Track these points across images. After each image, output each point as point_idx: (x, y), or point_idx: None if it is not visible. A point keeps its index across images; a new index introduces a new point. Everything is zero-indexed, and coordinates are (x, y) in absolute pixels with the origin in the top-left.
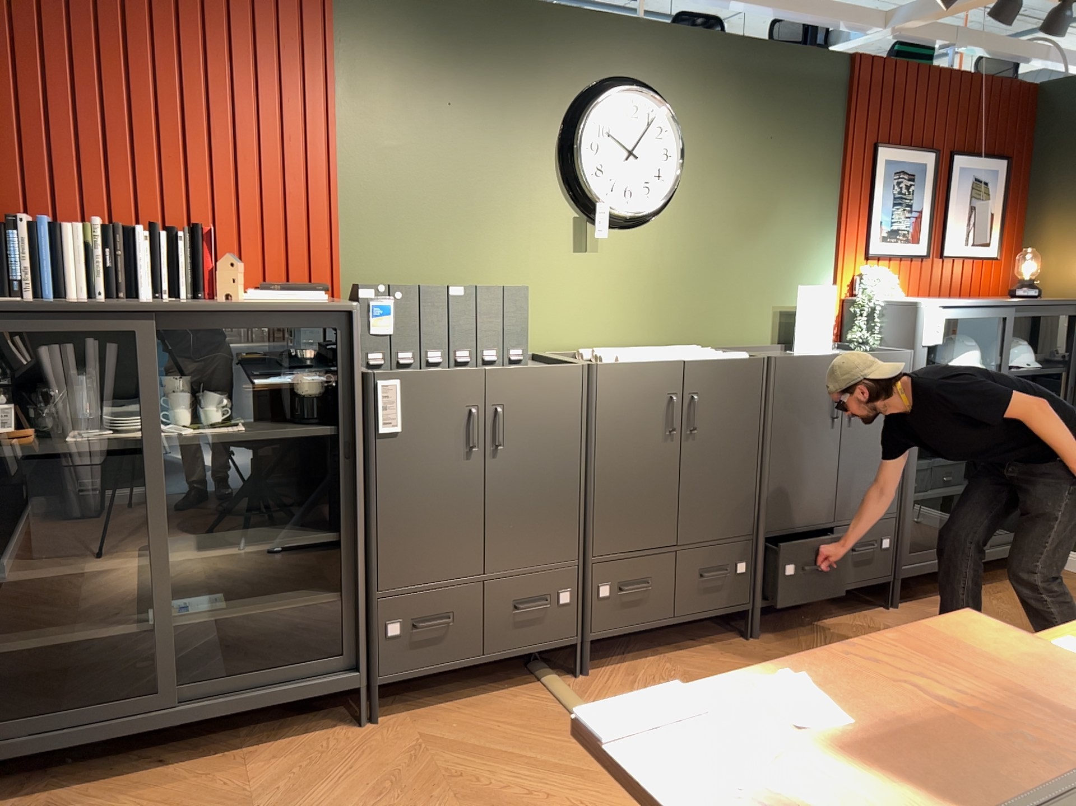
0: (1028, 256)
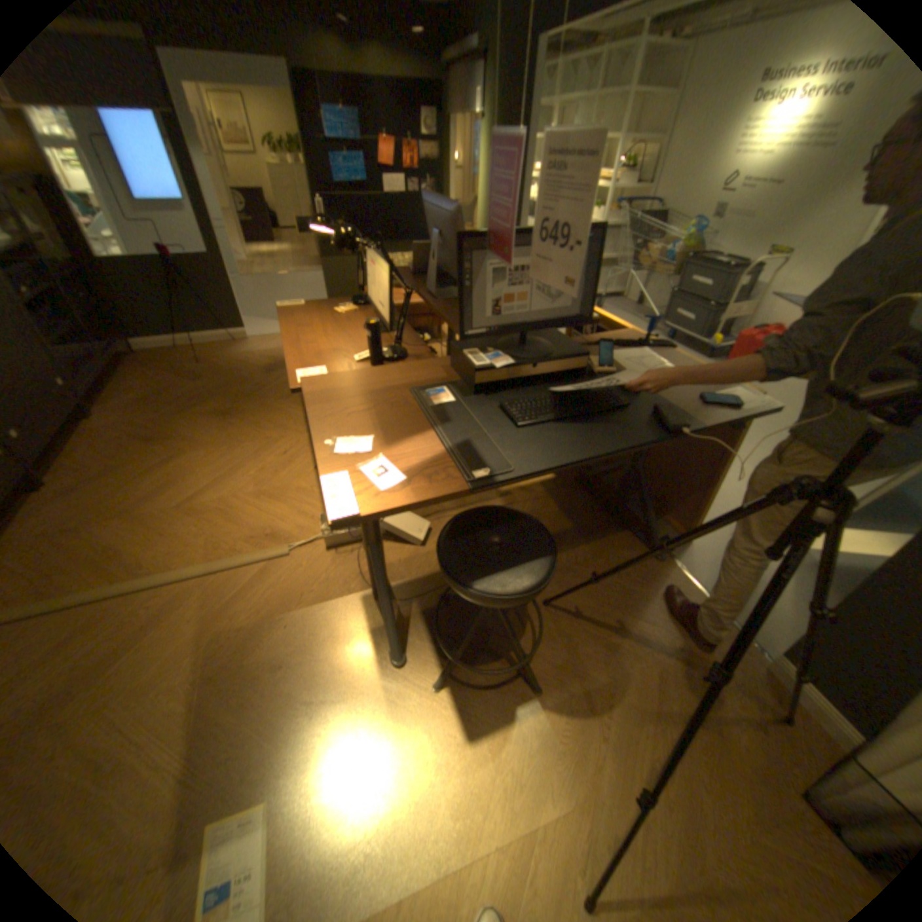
0: None
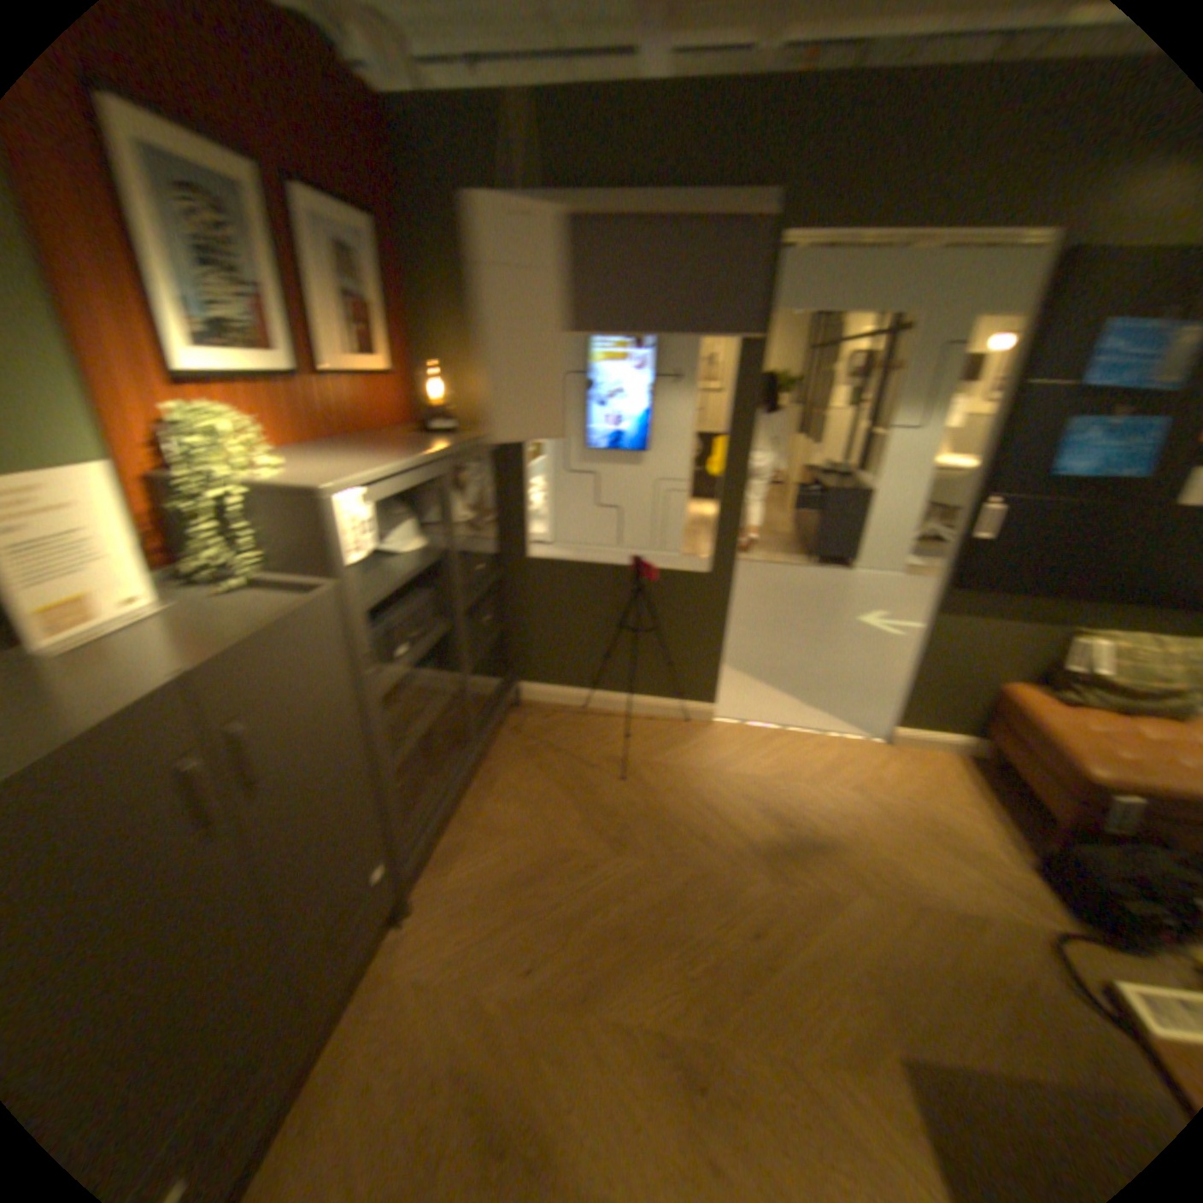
0: (428, 370)
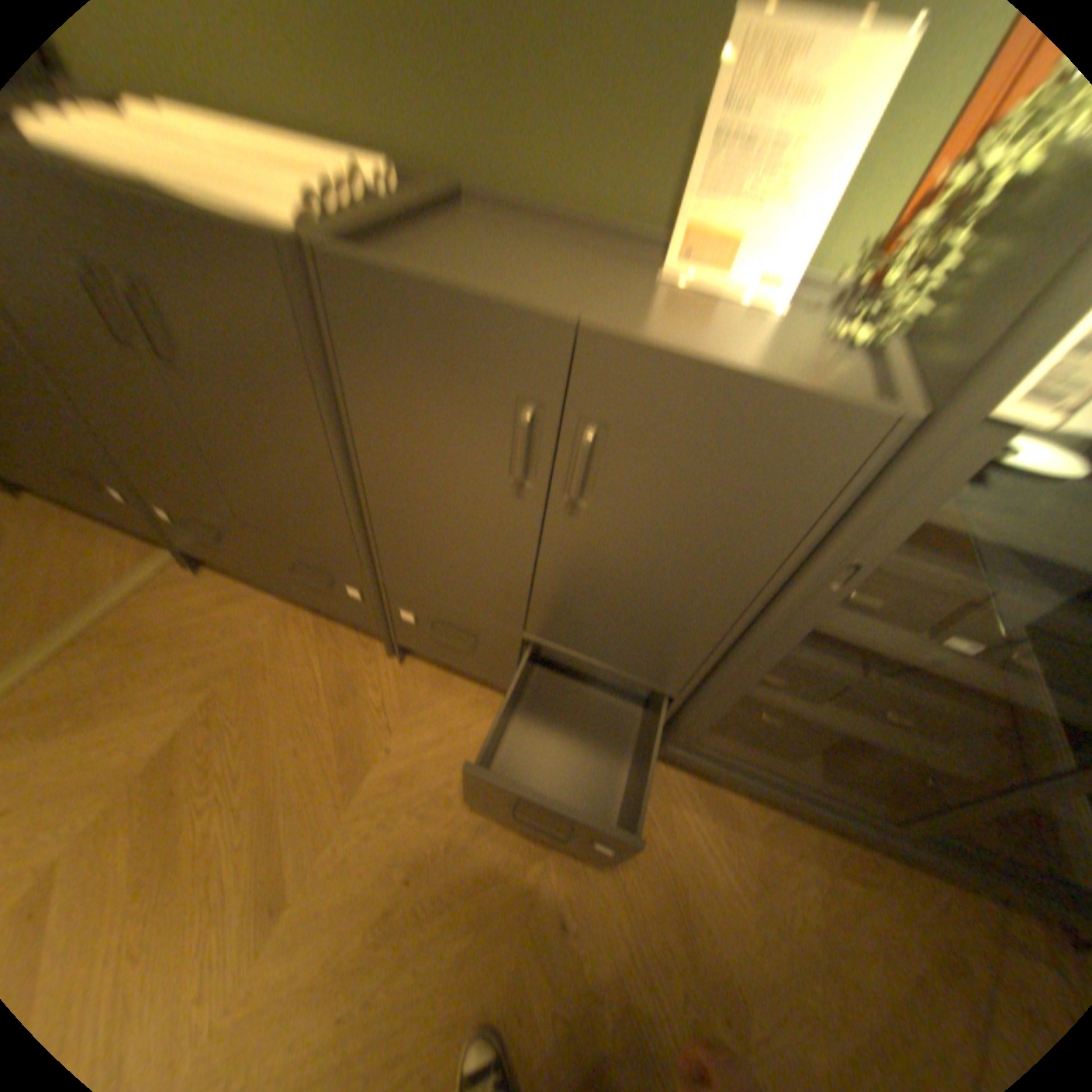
0: None
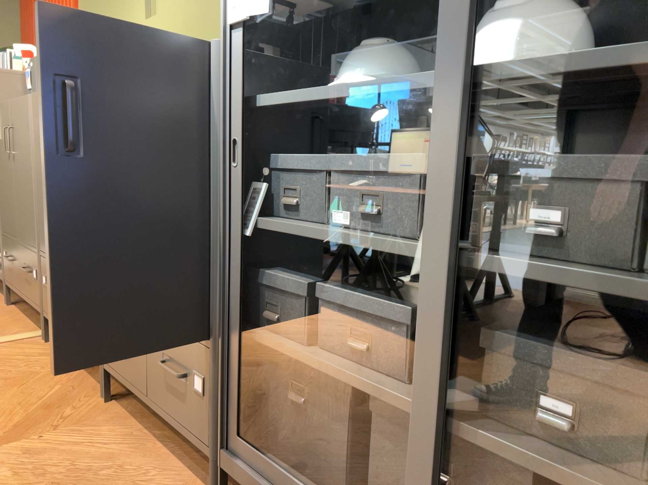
0: None
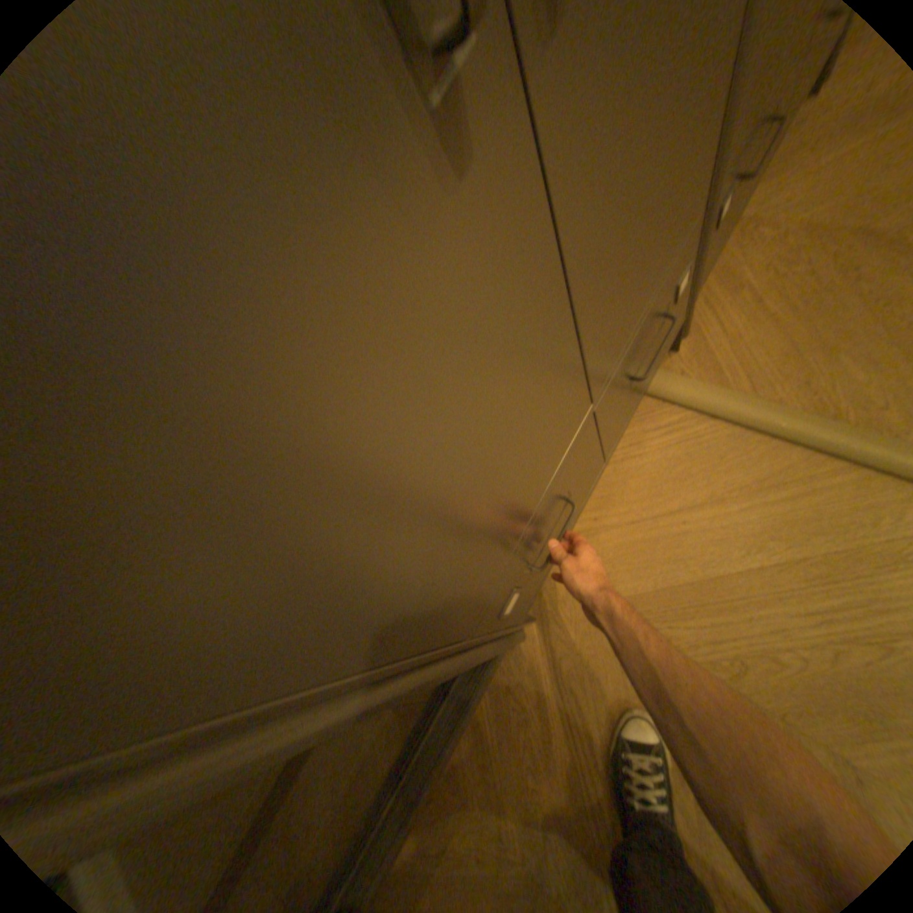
0: None
